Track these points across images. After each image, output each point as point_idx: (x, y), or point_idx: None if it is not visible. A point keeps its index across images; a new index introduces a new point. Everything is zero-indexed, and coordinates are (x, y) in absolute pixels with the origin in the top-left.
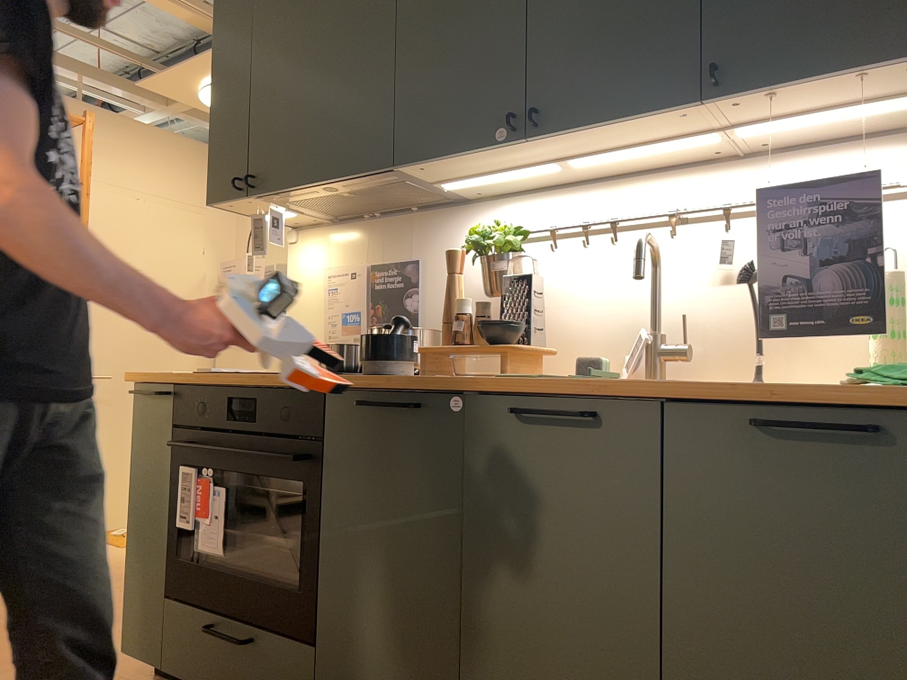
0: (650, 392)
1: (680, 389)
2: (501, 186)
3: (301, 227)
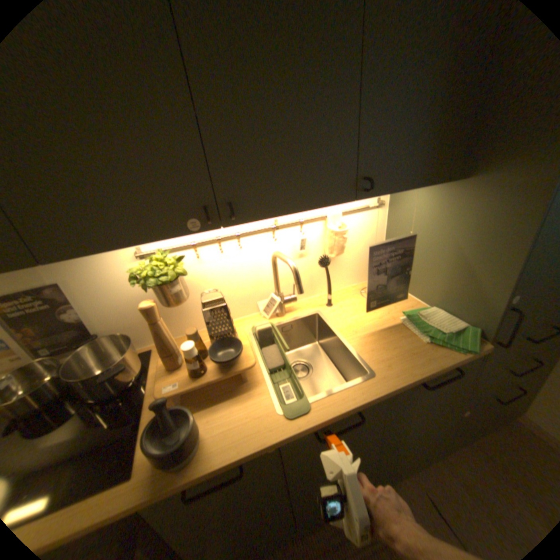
0: (389, 397)
1: (403, 391)
2: None
3: None
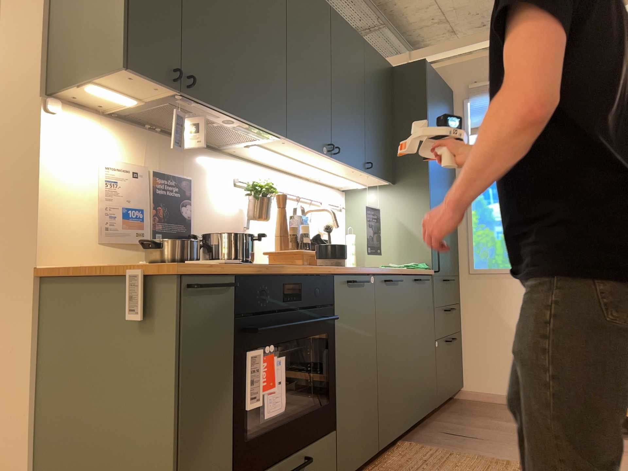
0: (407, 272)
1: (411, 271)
2: (246, 153)
3: (60, 99)
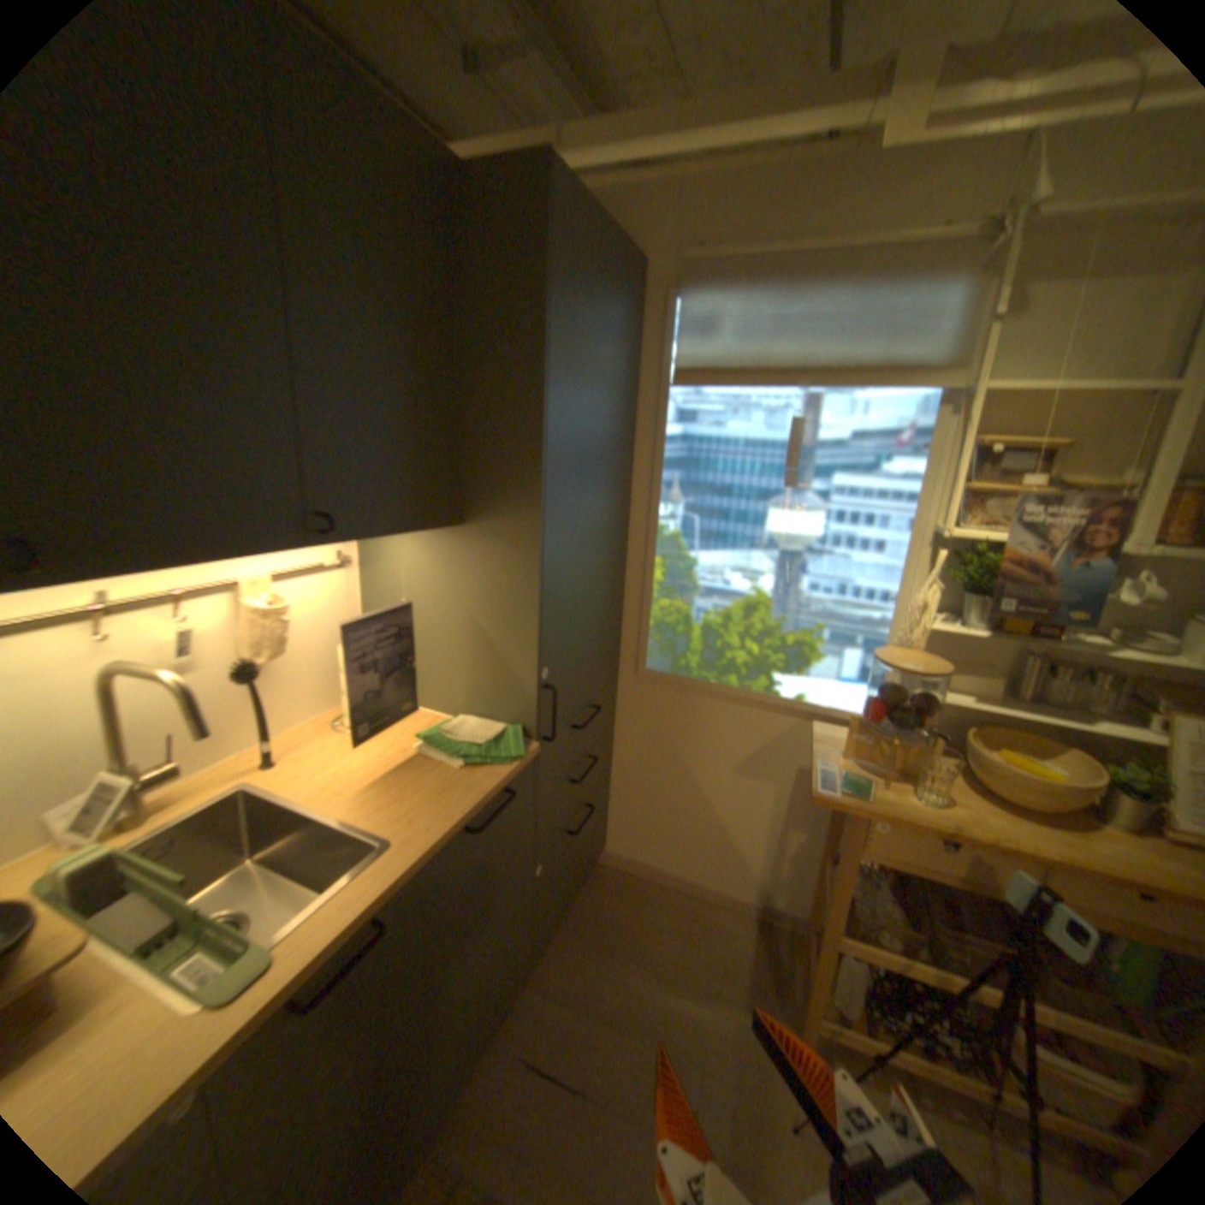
0: (419, 867)
1: (438, 848)
2: None
3: None
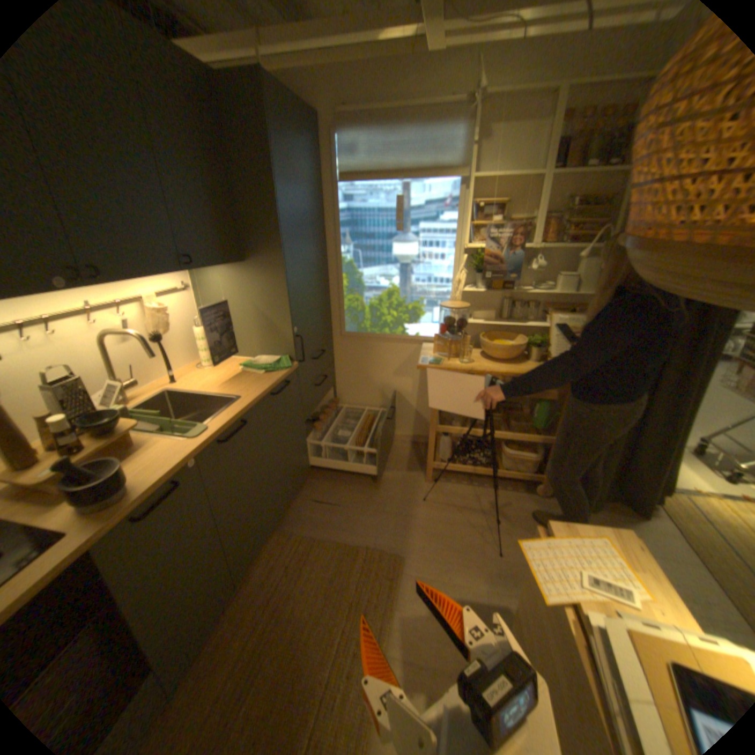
0: (254, 402)
1: (260, 397)
2: None
3: None
